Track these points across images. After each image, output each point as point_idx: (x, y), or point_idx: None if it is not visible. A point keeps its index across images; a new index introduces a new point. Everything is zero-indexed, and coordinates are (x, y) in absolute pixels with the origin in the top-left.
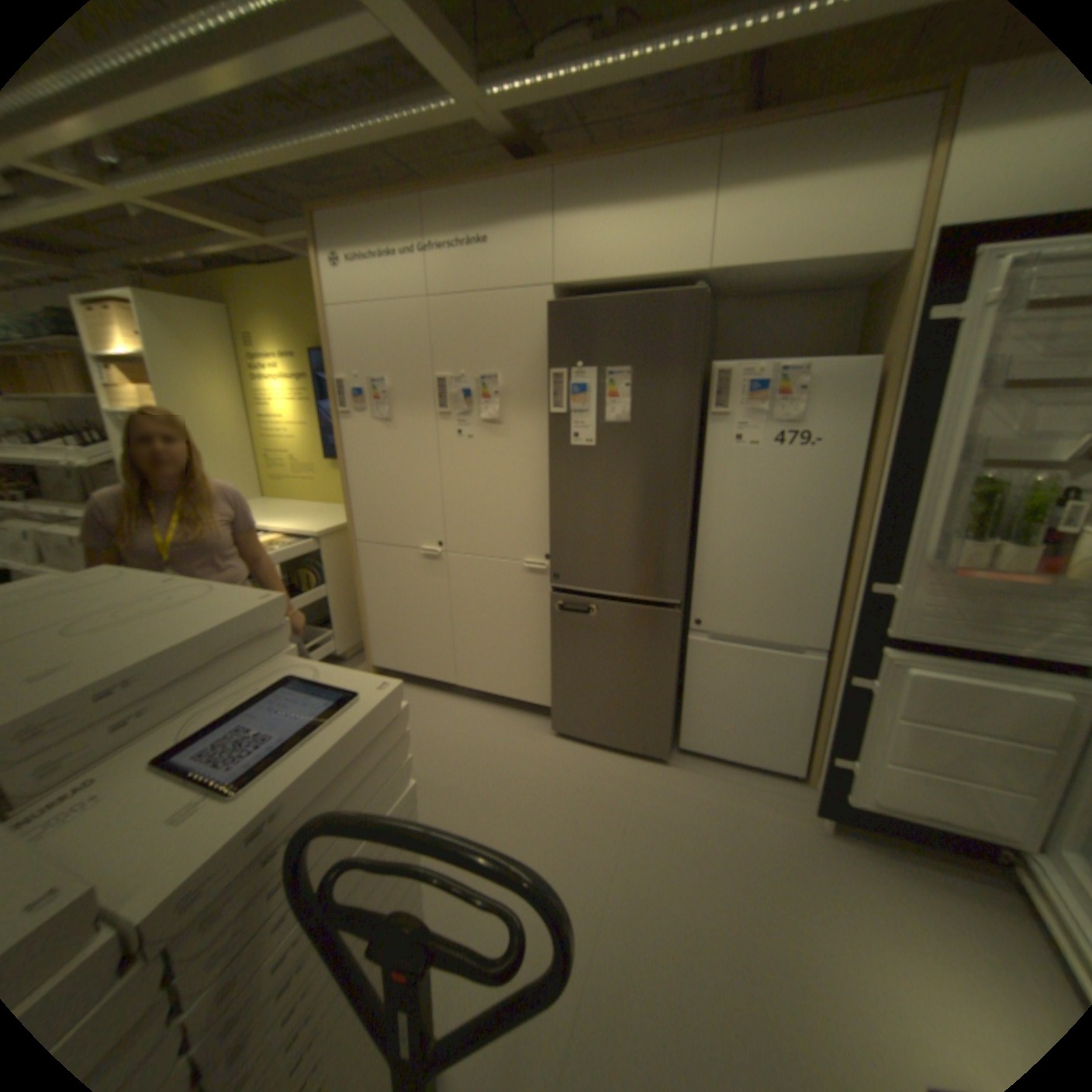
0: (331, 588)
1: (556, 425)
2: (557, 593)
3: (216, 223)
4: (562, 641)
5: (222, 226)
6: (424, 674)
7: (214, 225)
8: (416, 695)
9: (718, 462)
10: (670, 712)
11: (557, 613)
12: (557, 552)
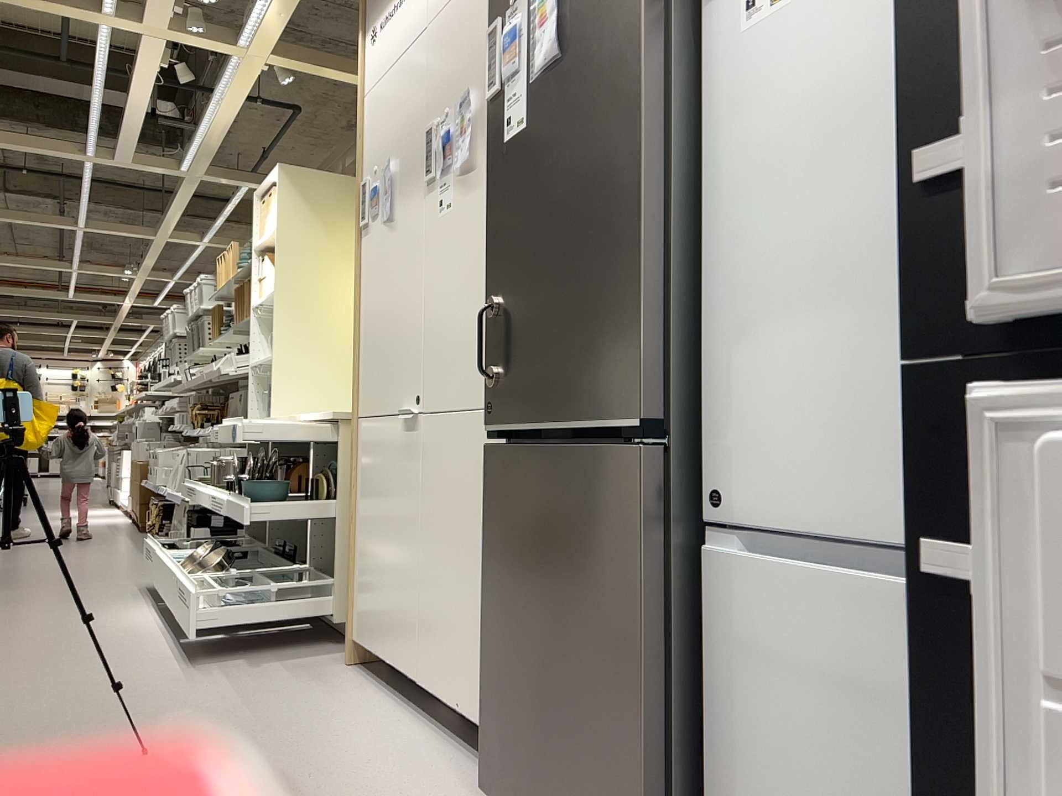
0: (340, 505)
1: (492, 118)
2: (492, 447)
3: (347, 75)
4: (493, 557)
5: (355, 77)
6: (390, 659)
7: (349, 79)
8: (370, 695)
9: (726, 76)
10: (645, 760)
11: (488, 491)
12: (490, 357)
